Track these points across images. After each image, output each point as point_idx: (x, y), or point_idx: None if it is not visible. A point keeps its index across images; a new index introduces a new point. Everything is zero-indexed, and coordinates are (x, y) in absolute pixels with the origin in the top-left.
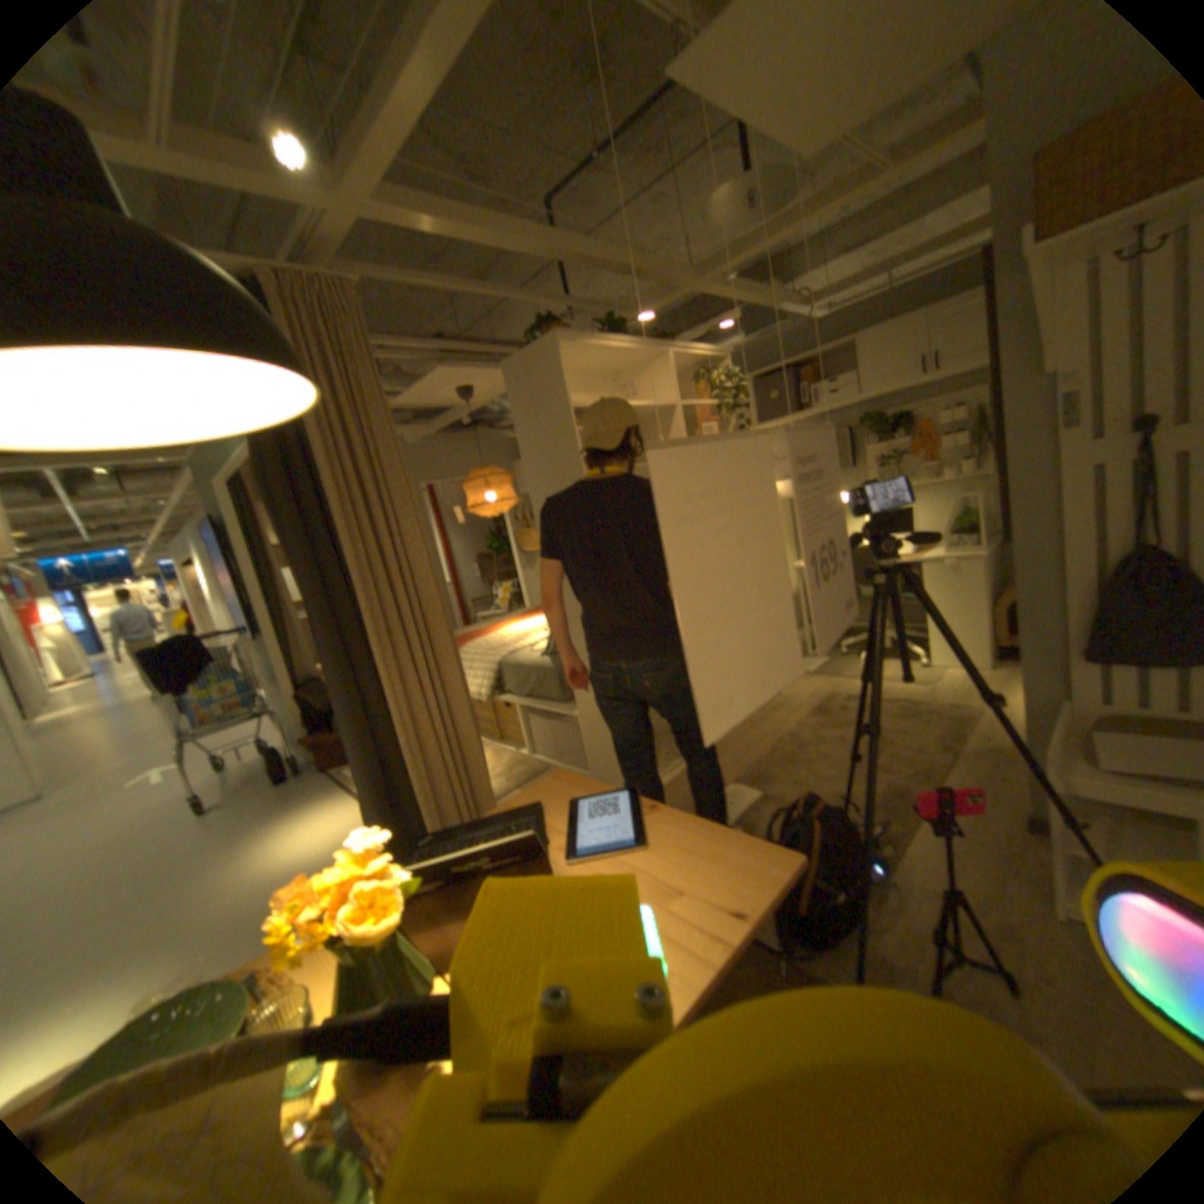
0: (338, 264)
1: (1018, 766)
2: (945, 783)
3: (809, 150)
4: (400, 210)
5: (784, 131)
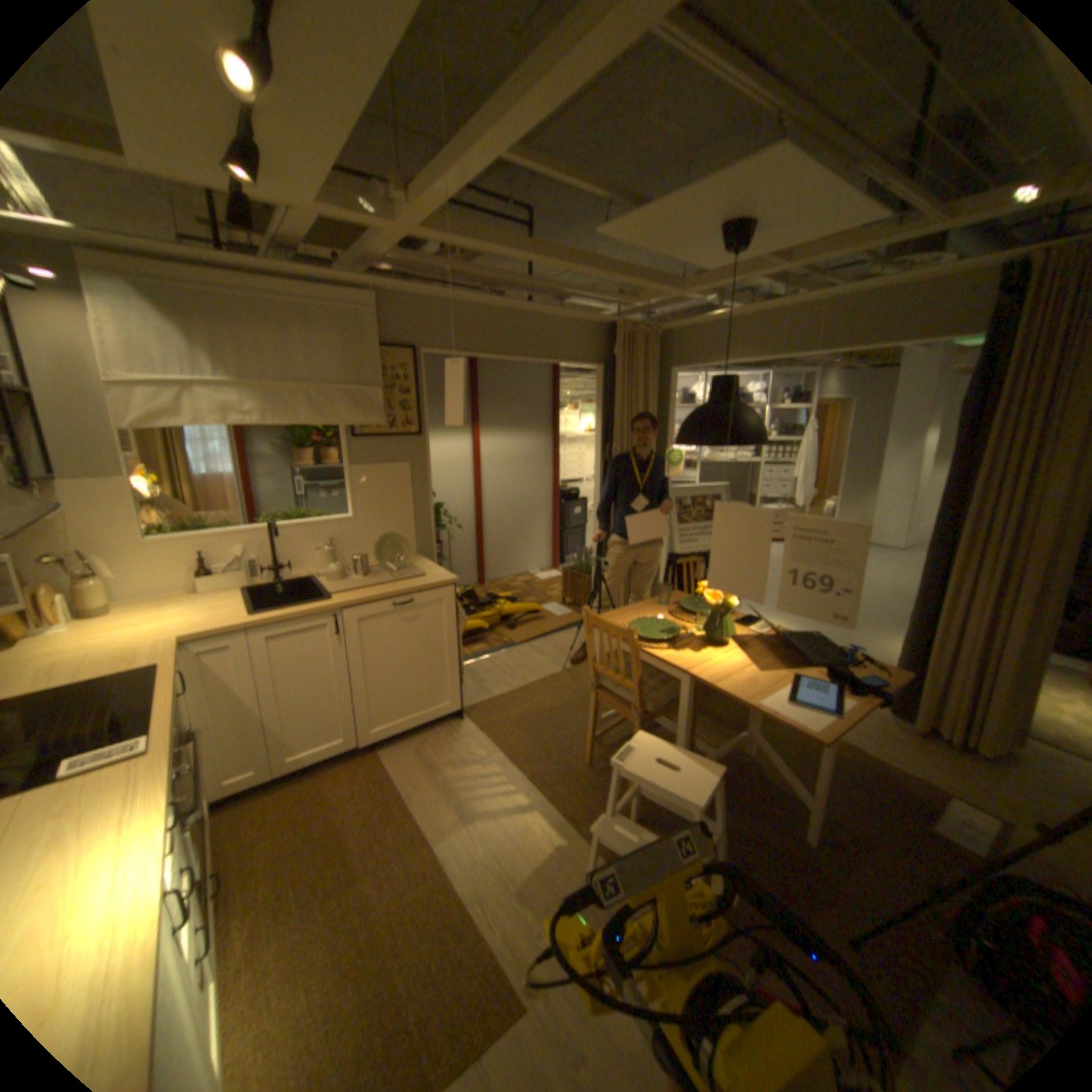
0: None
1: None
2: None
3: None
4: None
5: None
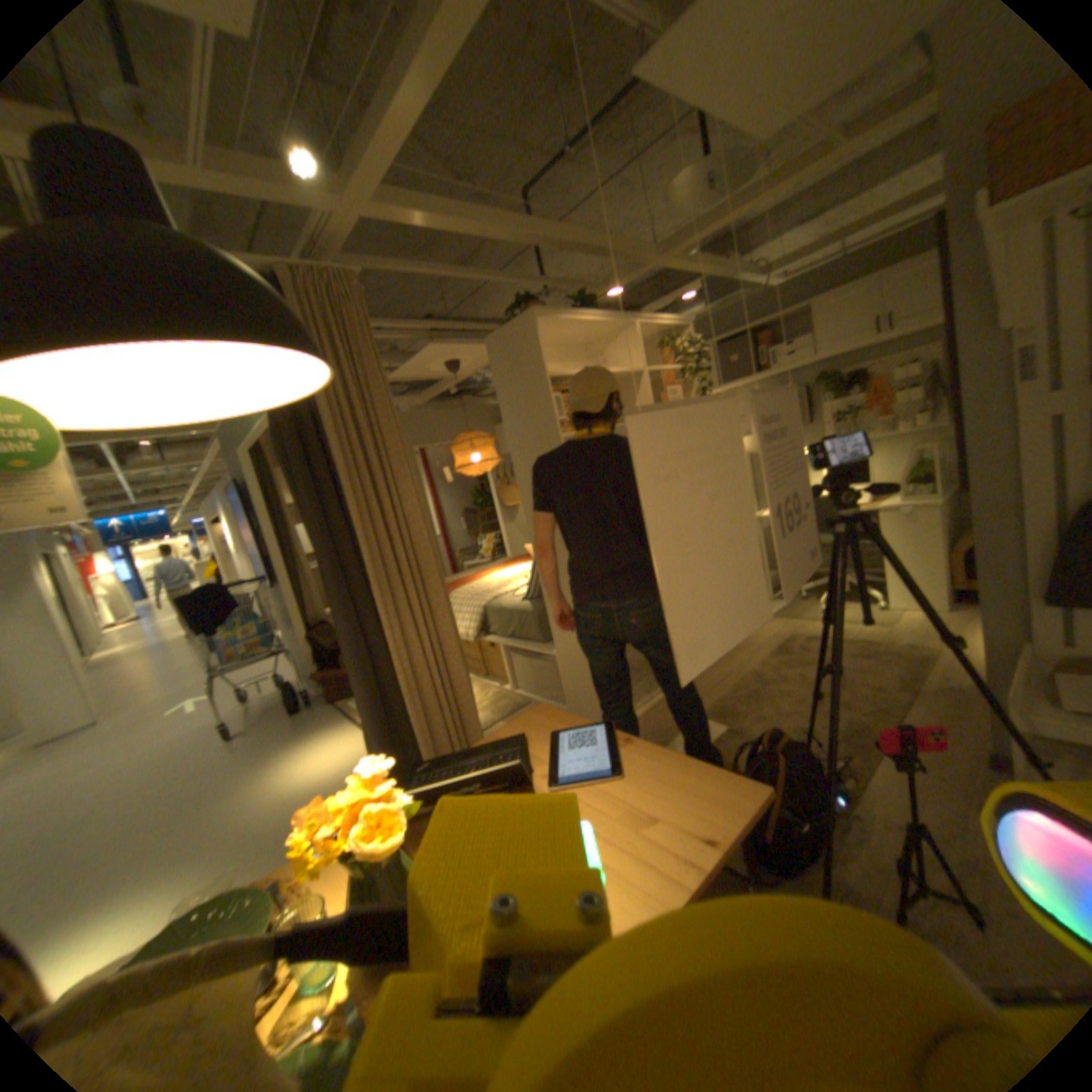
0: (342, 256)
1: (978, 705)
2: (905, 720)
3: (766, 132)
4: (397, 206)
5: (742, 116)
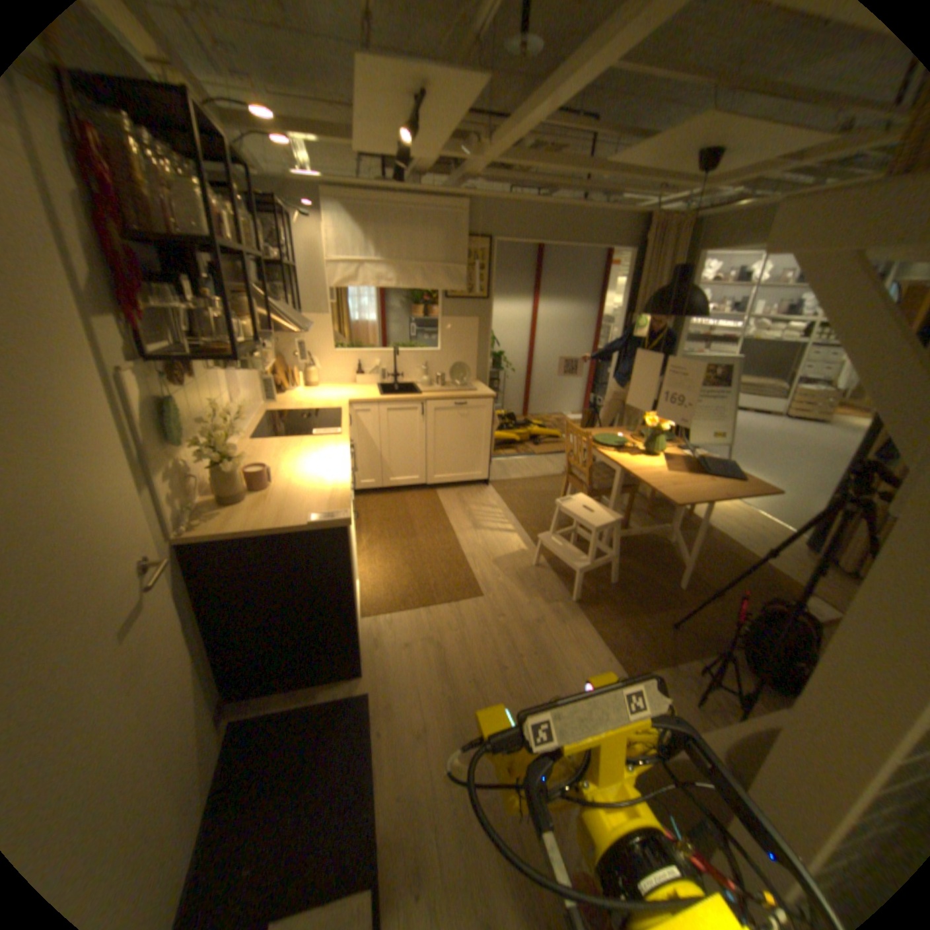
0: None
1: None
2: None
3: None
4: None
5: None
